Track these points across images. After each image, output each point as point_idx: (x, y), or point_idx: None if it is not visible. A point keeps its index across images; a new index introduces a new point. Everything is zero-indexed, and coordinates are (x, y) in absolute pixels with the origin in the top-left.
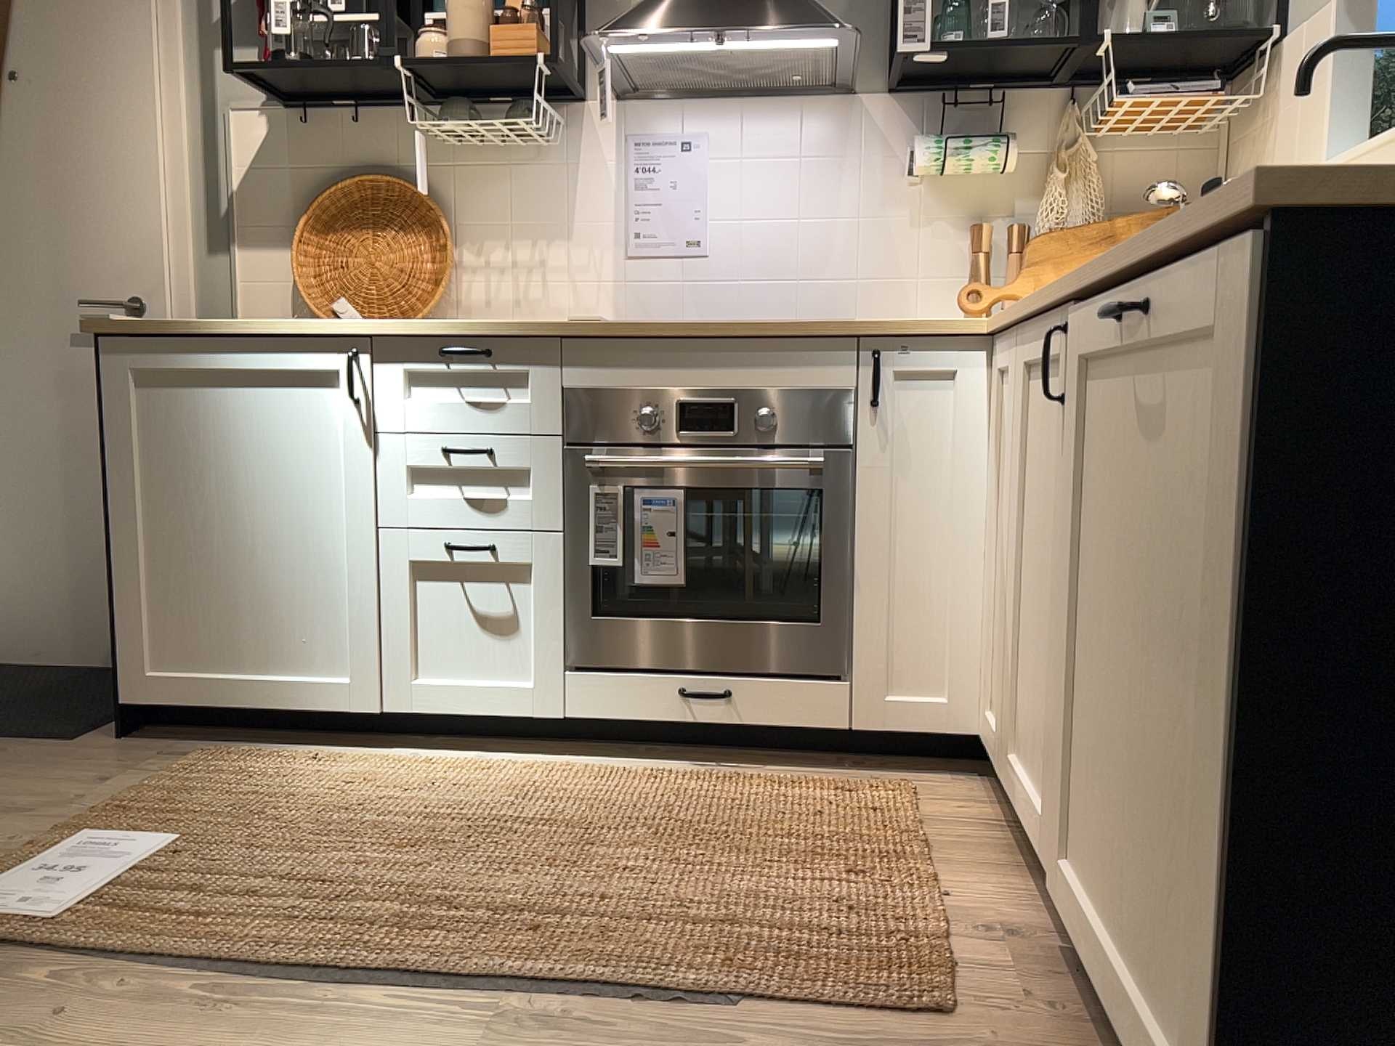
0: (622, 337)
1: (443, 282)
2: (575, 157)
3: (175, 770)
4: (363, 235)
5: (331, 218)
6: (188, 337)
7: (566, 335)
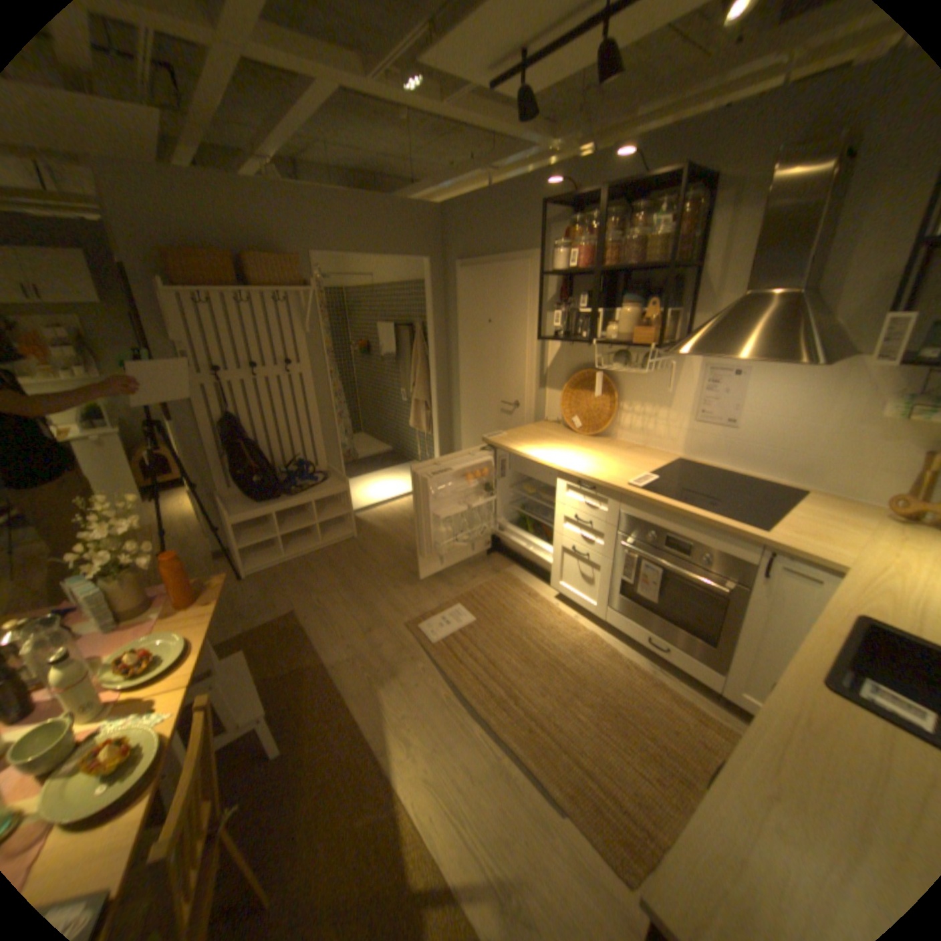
0: (645, 502)
1: (612, 419)
2: (679, 370)
3: (491, 579)
4: (586, 392)
5: (577, 383)
6: (507, 451)
7: (623, 493)
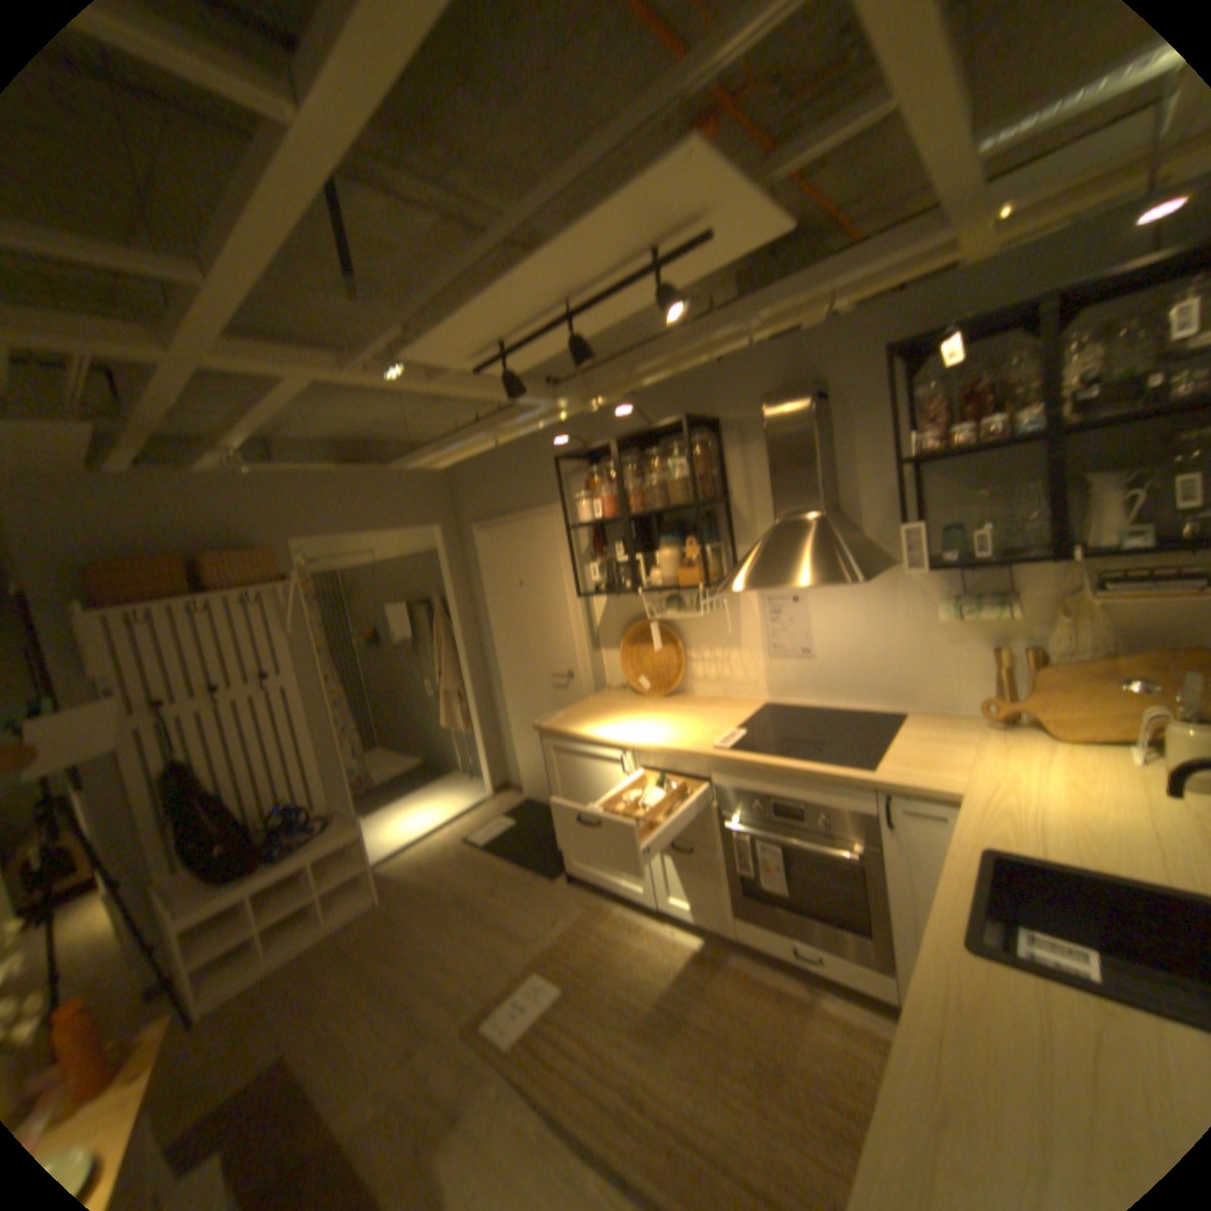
0: (737, 764)
1: (681, 670)
2: (737, 605)
3: (578, 917)
4: (646, 645)
5: (633, 636)
6: (565, 734)
7: (710, 758)
